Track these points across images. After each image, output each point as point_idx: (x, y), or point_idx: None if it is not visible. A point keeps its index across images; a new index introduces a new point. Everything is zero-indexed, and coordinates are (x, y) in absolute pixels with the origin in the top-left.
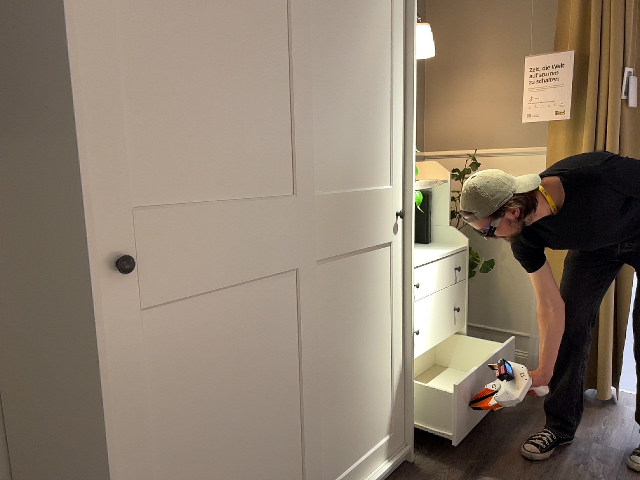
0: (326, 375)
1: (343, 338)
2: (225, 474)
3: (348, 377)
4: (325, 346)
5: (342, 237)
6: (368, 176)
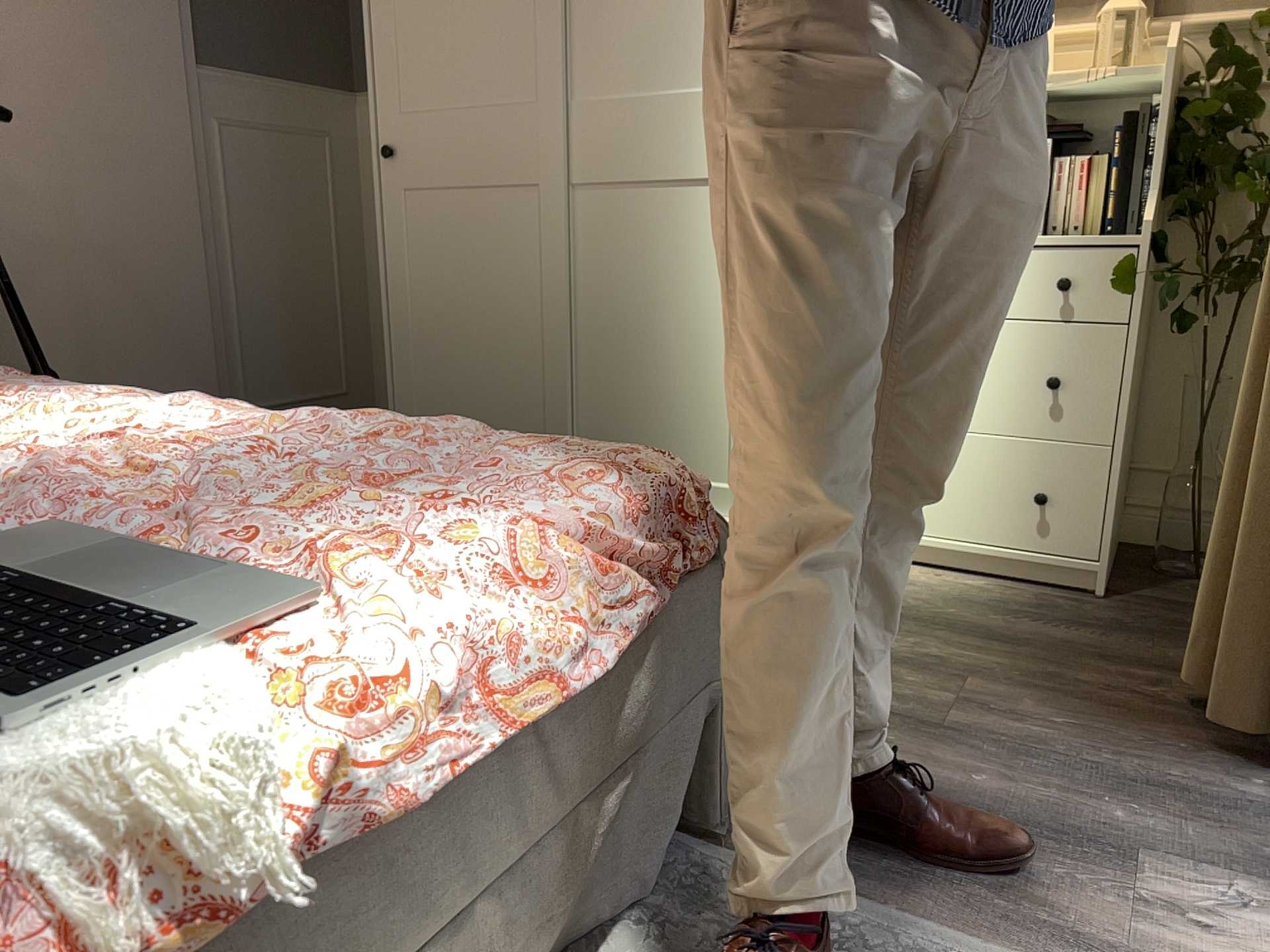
0: (591, 343)
1: (624, 305)
2: (448, 370)
3: (632, 366)
4: (590, 304)
5: (619, 159)
6: (684, 65)
